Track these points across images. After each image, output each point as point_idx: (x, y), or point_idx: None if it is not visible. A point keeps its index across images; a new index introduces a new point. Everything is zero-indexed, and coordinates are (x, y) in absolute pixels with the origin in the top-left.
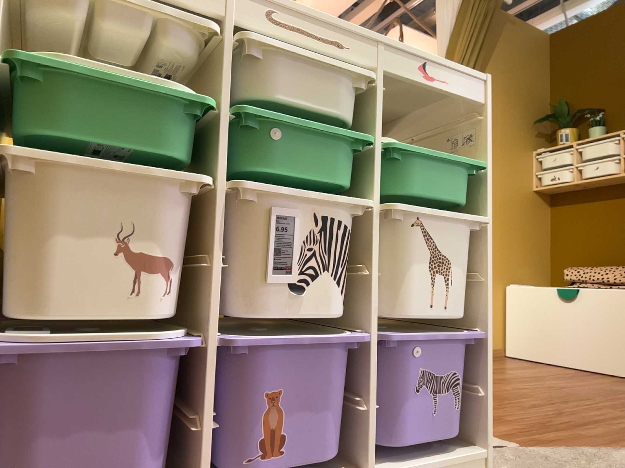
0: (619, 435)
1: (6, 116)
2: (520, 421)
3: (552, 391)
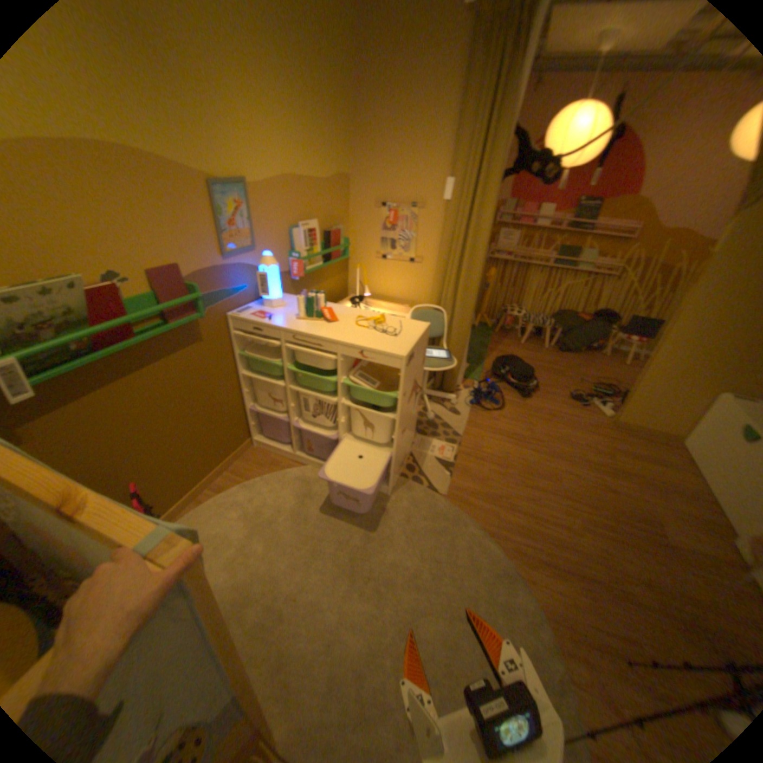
0: (514, 532)
1: (245, 360)
2: (487, 491)
3: (587, 492)
